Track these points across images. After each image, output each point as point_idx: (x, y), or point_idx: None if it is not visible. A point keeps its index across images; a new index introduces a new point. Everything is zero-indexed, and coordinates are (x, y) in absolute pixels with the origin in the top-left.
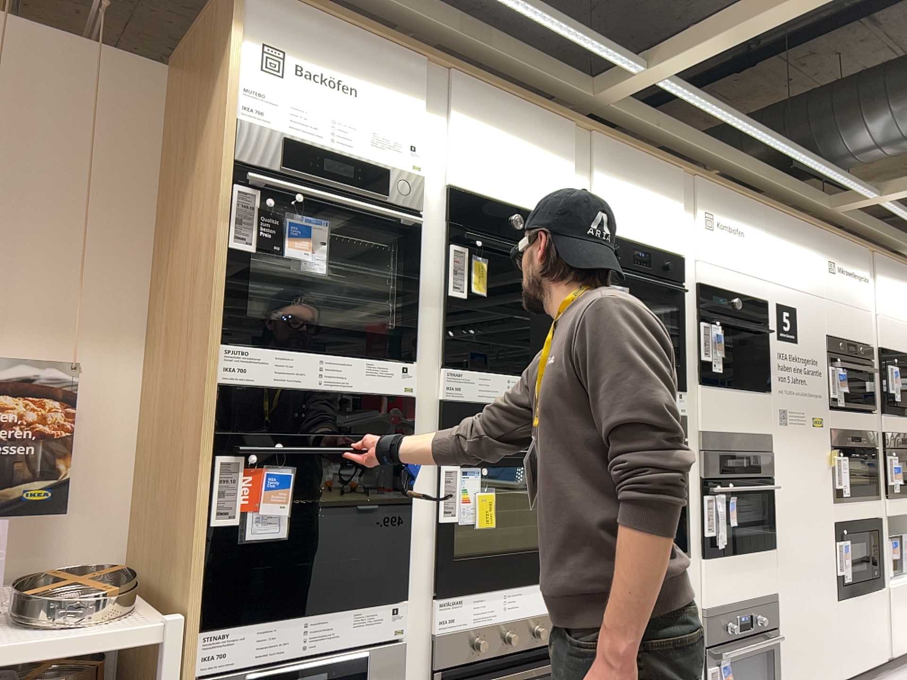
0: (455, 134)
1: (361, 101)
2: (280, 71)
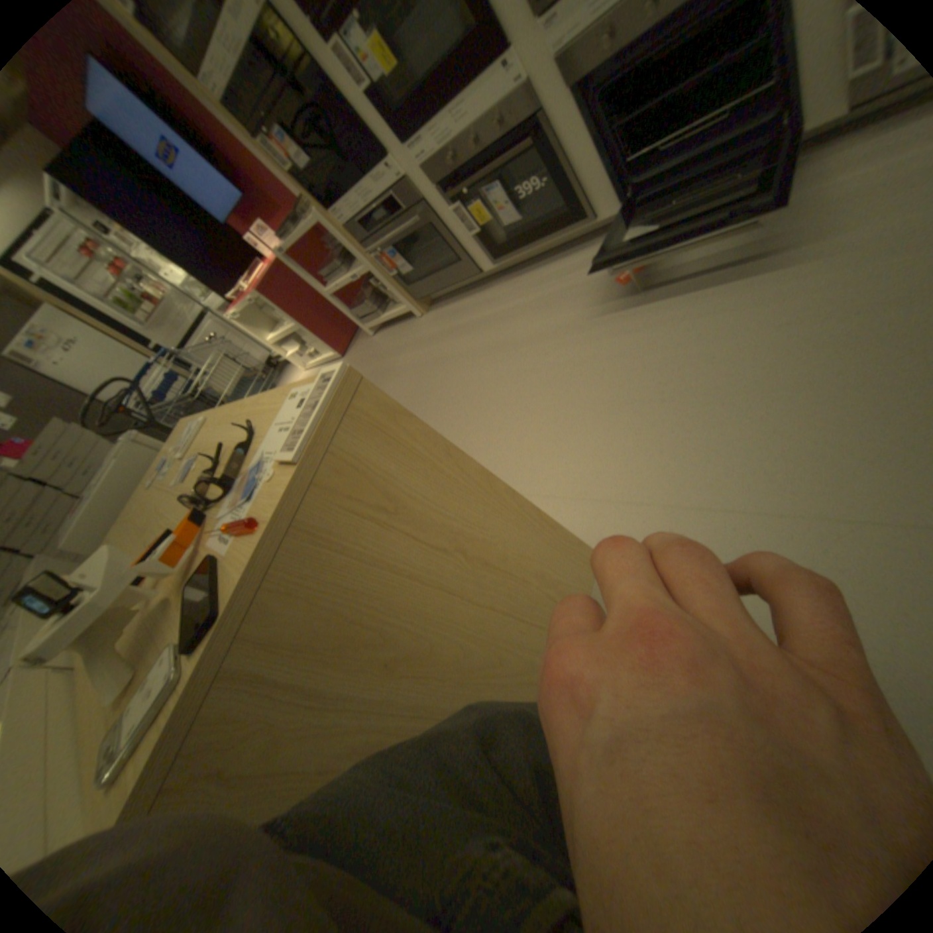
0: None
1: None
2: None
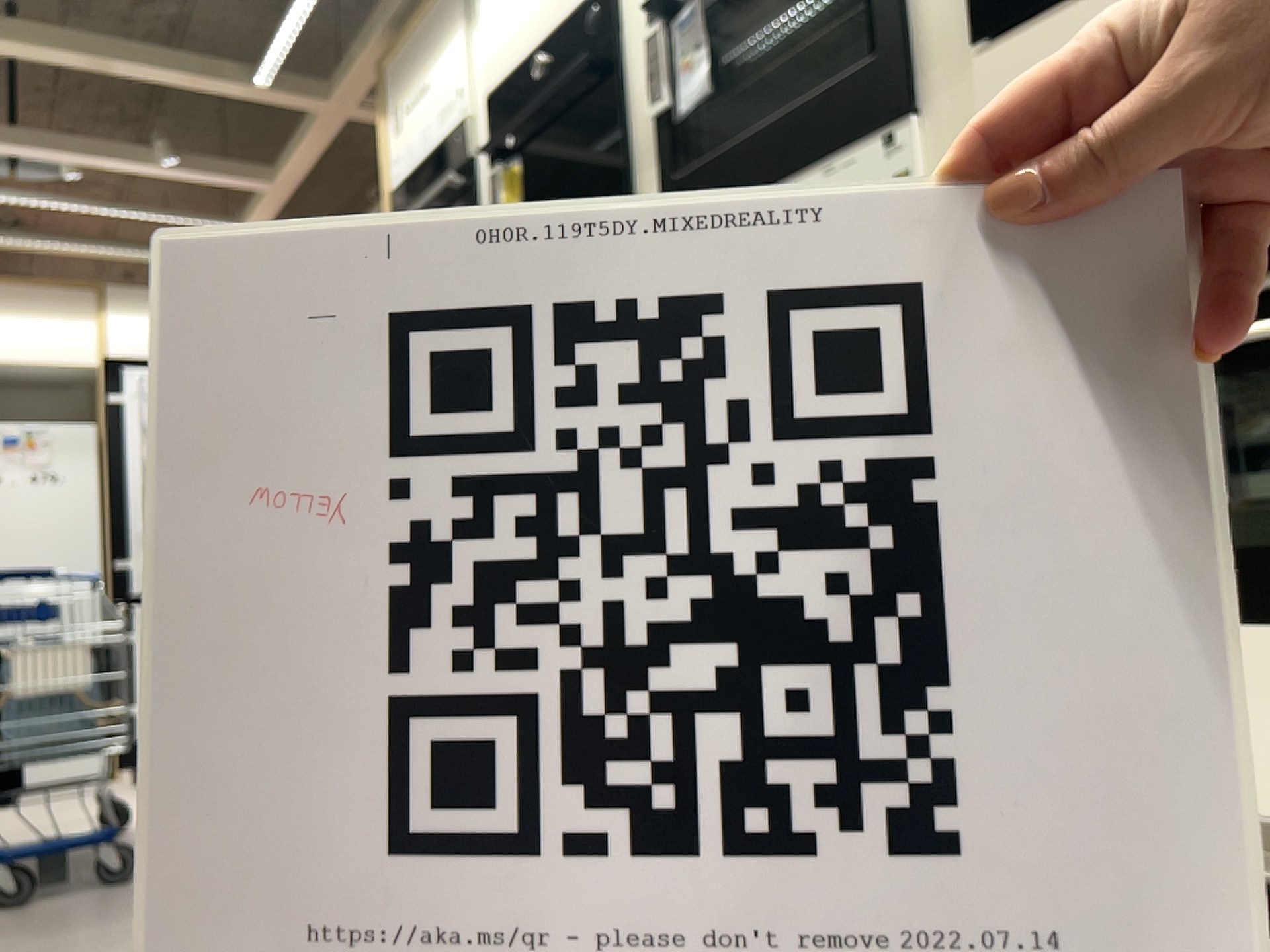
0: (479, 16)
1: (425, 81)
2: (393, 120)
